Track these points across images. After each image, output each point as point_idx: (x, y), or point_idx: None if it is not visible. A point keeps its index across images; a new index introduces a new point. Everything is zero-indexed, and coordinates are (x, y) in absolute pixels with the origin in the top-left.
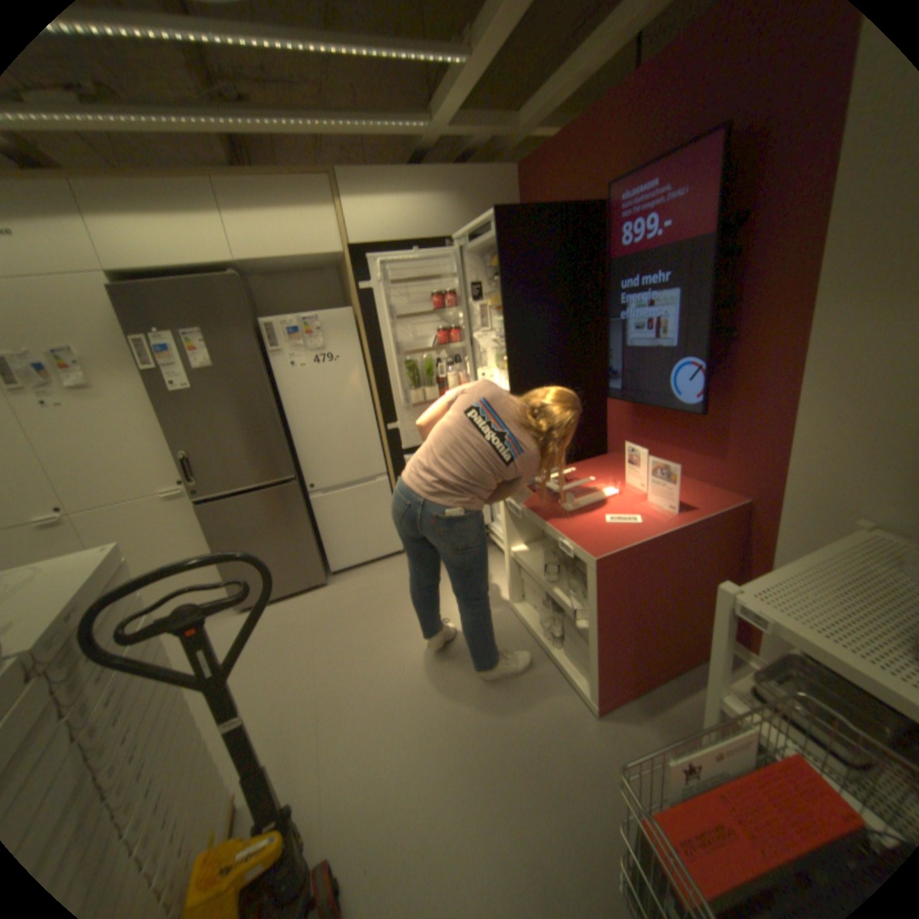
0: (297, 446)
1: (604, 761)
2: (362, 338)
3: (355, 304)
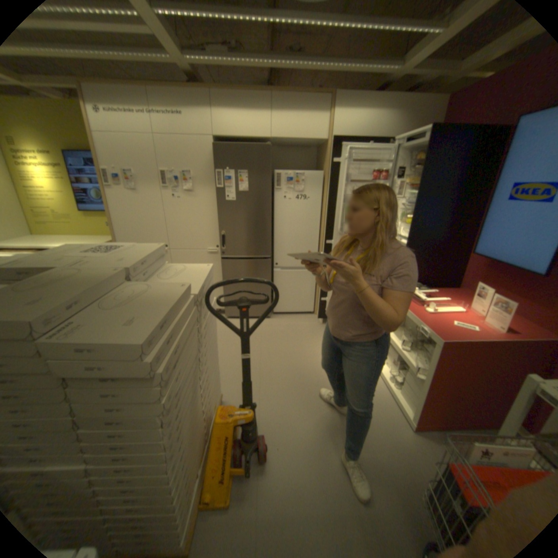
0: (275, 241)
1: (414, 454)
2: (324, 189)
3: (325, 169)
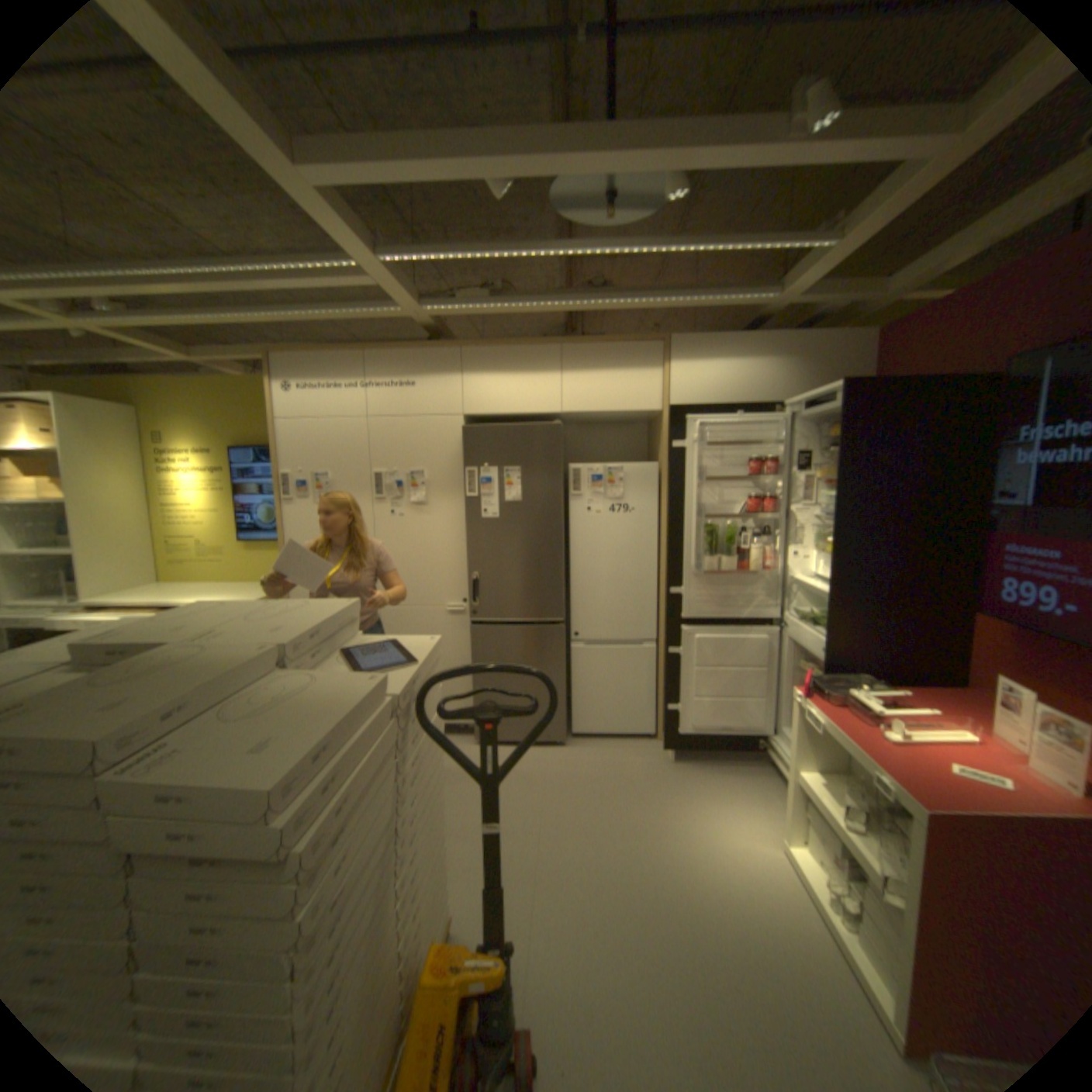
0: (572, 590)
1: None
2: (661, 494)
3: (662, 460)
